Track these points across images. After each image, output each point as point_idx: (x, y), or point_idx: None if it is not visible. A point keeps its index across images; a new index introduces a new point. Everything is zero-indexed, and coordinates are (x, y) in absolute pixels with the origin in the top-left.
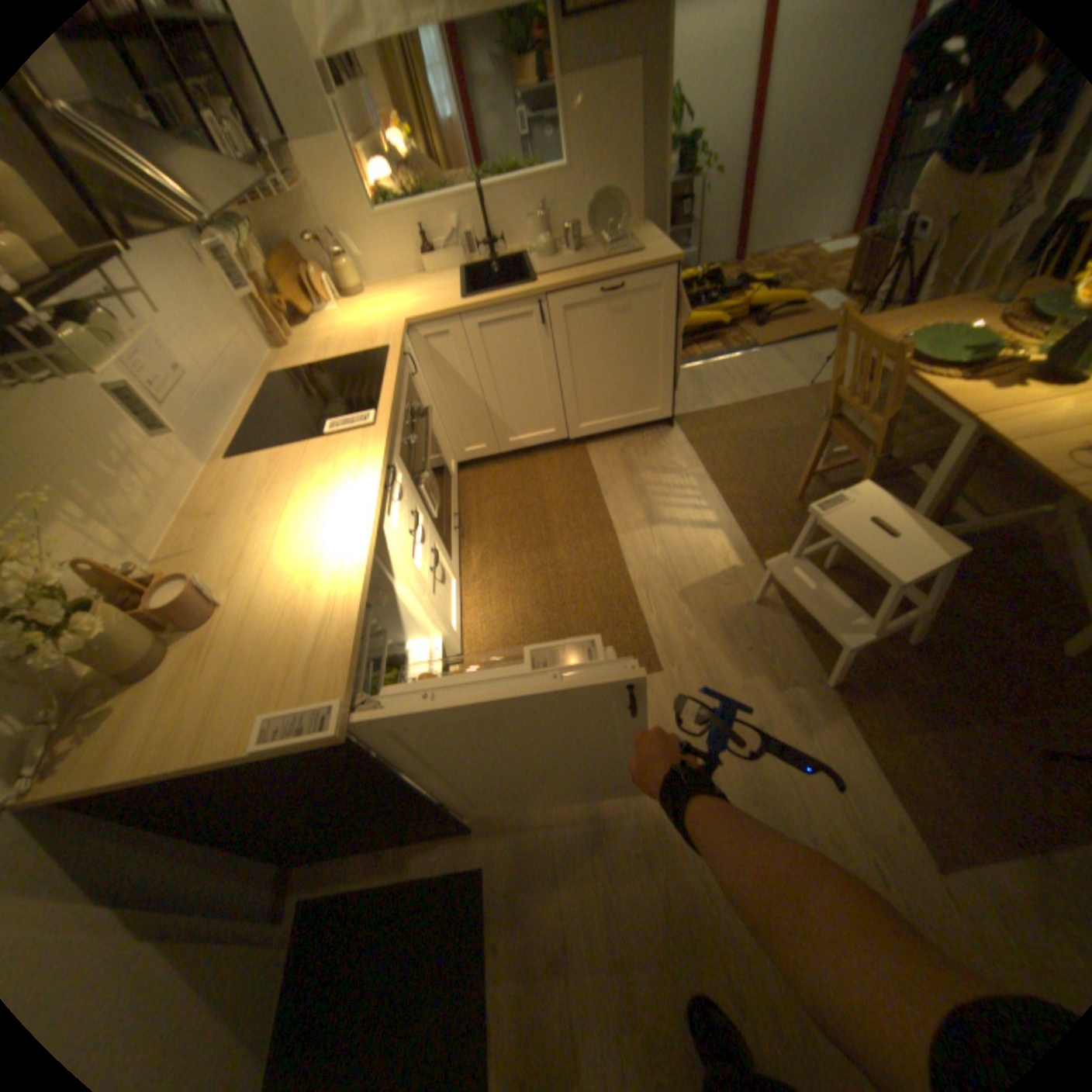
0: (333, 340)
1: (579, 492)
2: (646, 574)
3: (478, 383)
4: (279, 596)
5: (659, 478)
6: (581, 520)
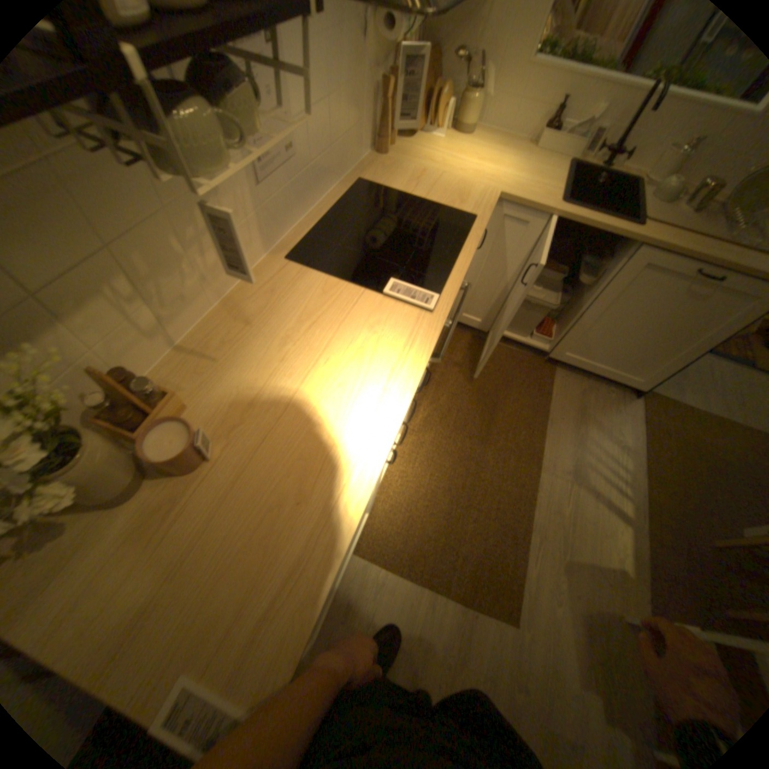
0: (428, 174)
1: (532, 410)
2: (550, 527)
3: (517, 276)
4: (265, 491)
5: (604, 441)
6: (521, 438)
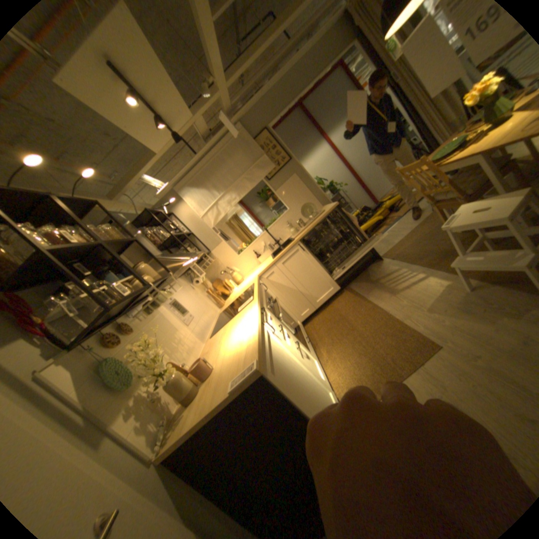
0: (238, 293)
1: (357, 303)
2: (406, 313)
3: (293, 284)
4: (232, 352)
5: (389, 277)
6: (364, 311)
